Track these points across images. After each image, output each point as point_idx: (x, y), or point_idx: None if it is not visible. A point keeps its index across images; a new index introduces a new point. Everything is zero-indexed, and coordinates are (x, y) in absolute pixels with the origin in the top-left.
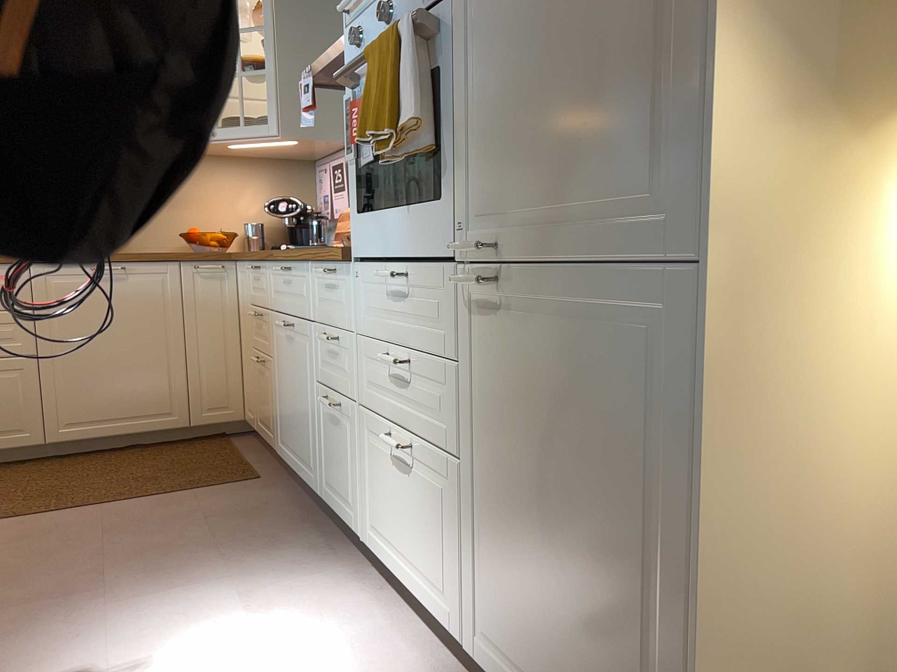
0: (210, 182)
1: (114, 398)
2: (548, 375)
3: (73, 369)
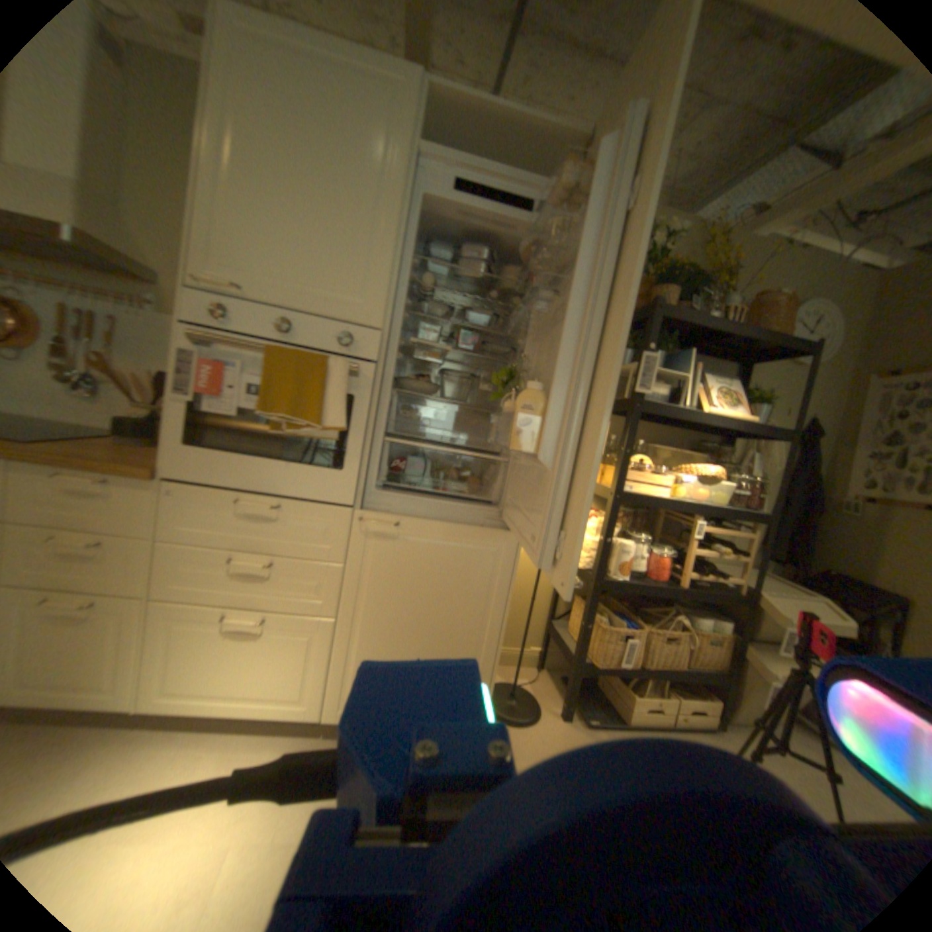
0: None
1: None
2: (424, 567)
3: None
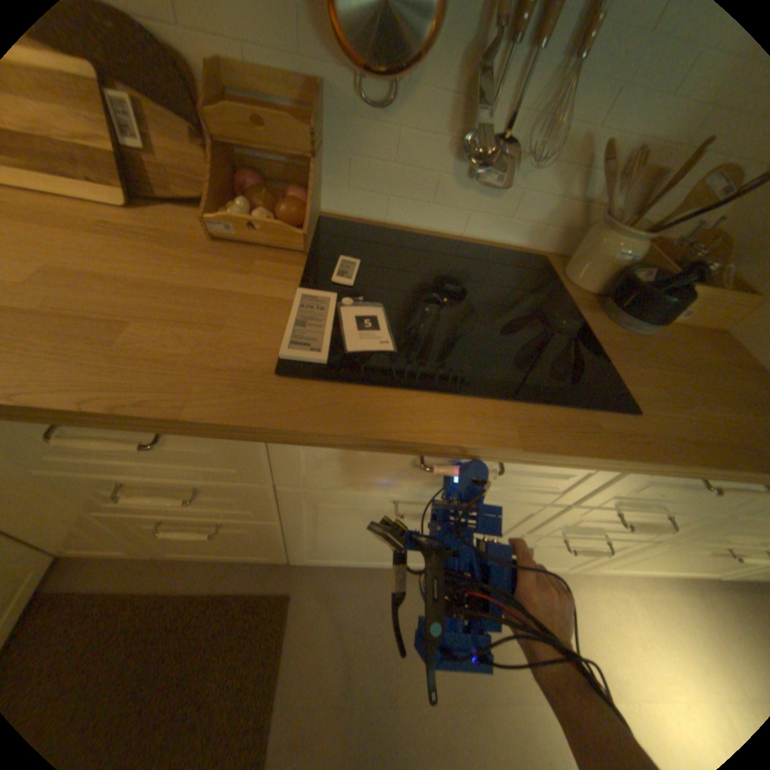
0: None
1: None
2: None
3: None
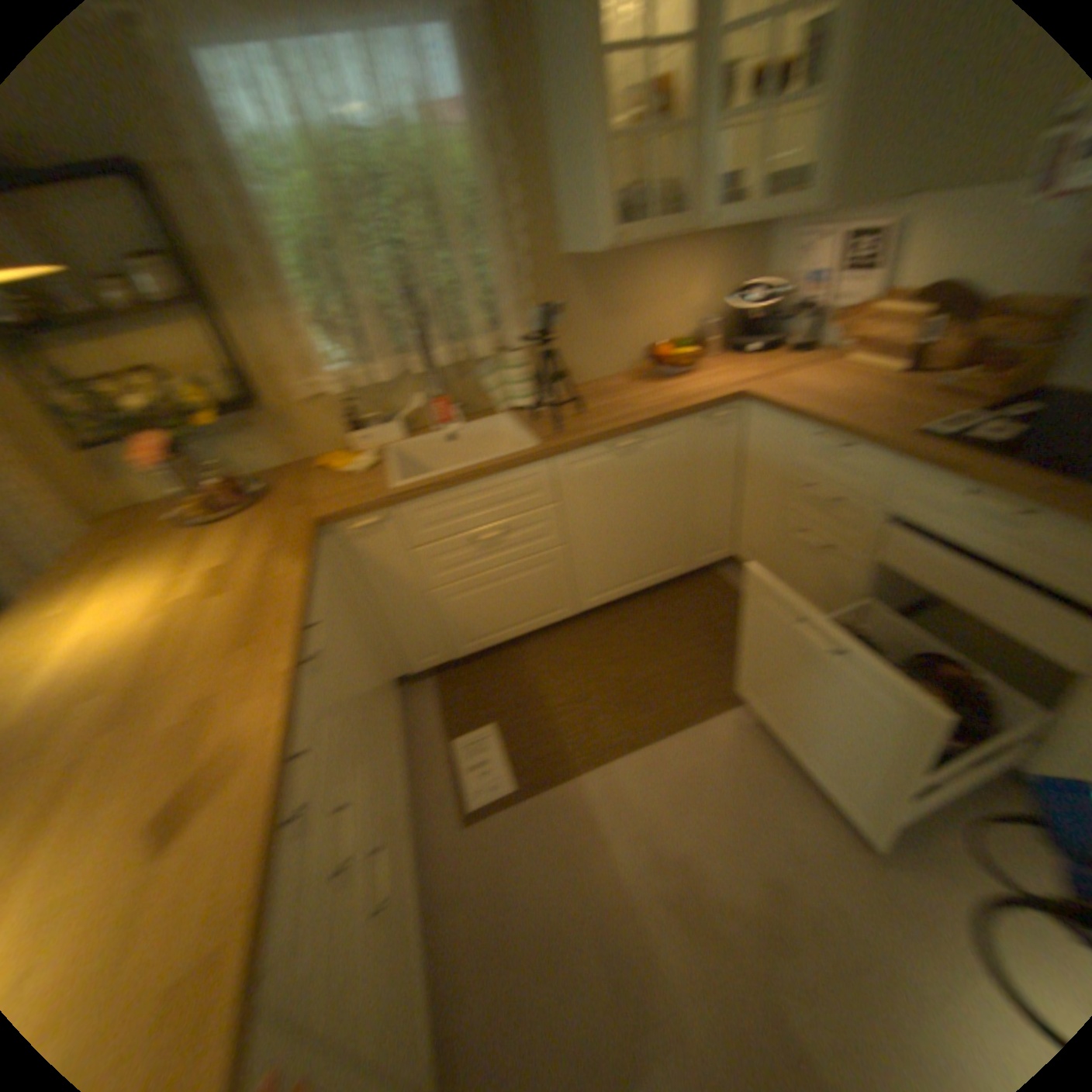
0: (655, 275)
1: (626, 565)
2: None
3: (591, 549)
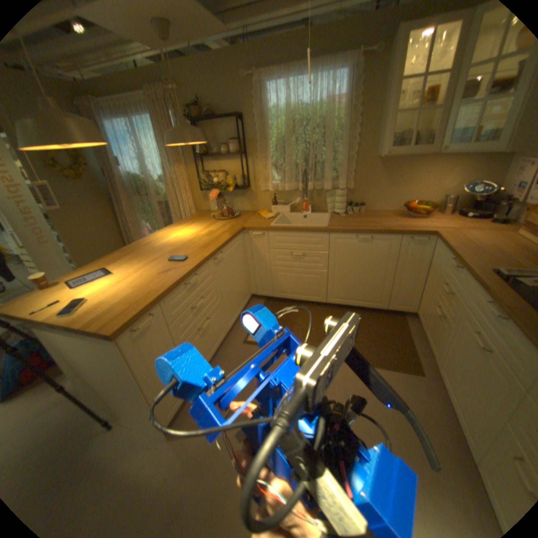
0: (429, 169)
1: (356, 292)
2: None
3: (341, 278)
